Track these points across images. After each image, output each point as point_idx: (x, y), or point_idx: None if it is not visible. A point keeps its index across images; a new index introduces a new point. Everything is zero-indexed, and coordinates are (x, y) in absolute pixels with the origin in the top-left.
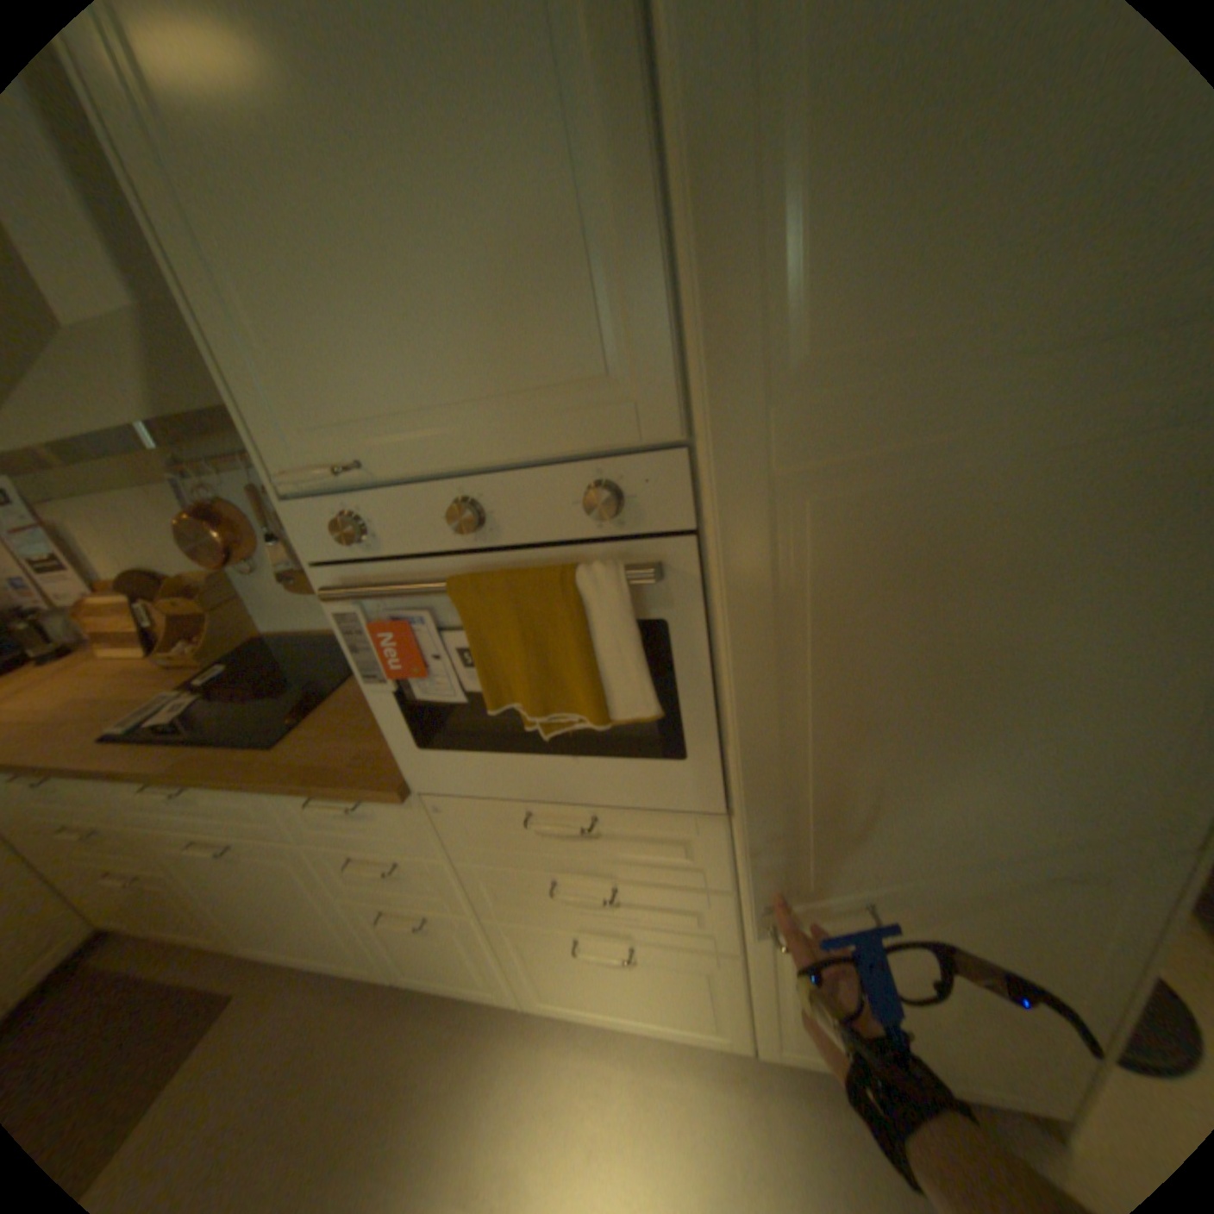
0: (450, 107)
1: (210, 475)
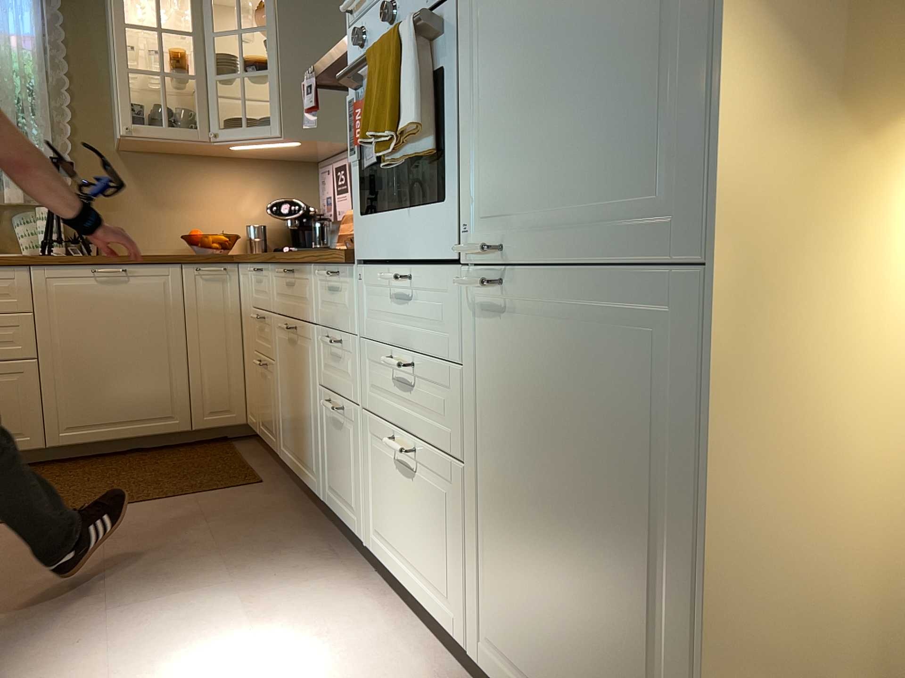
0: None
1: None
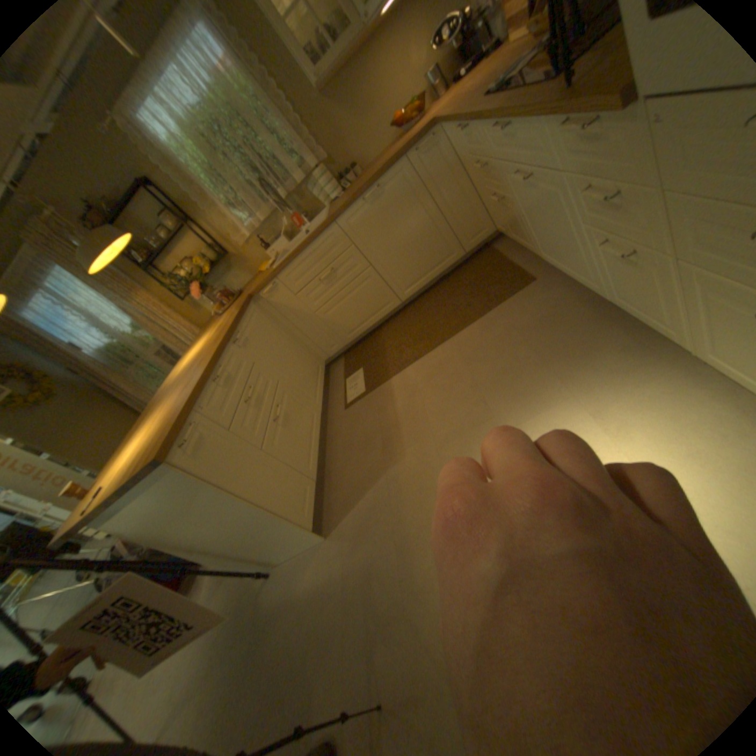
0: None
1: None
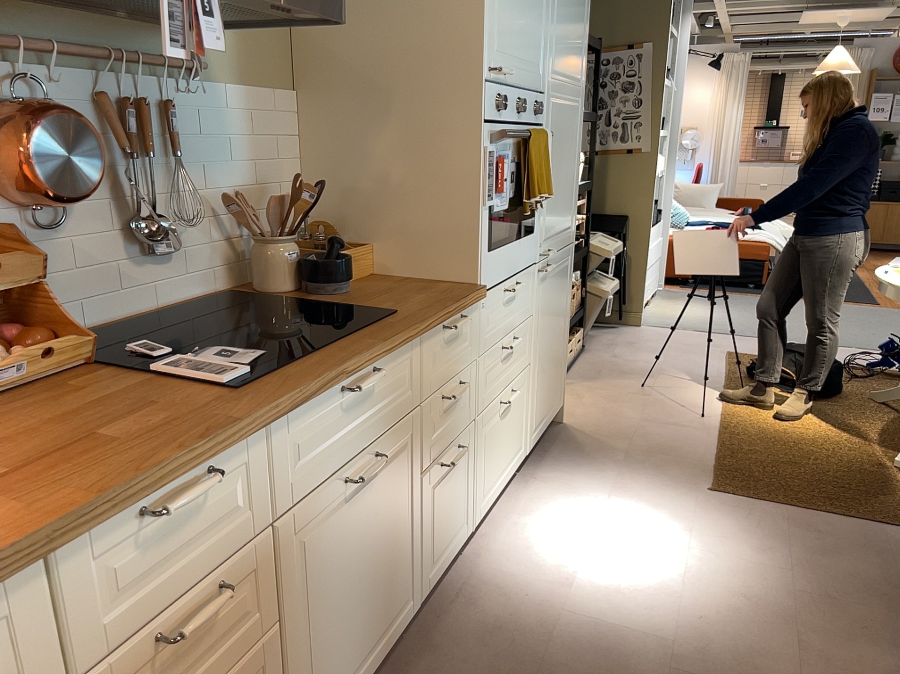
0: None
1: (41, 66)
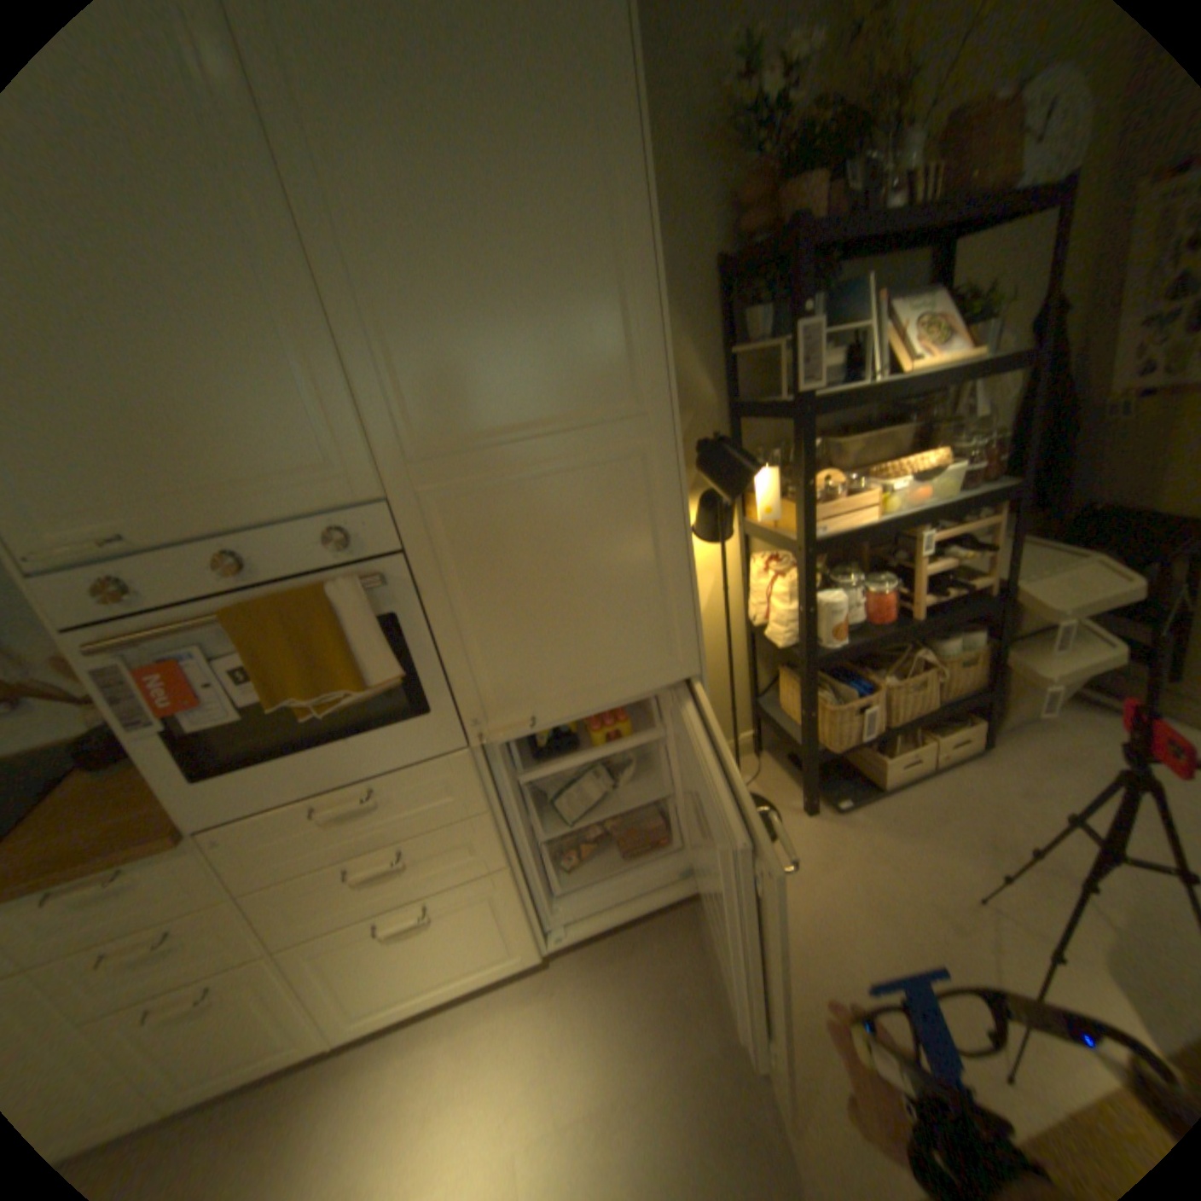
0: (195, 317)
1: None
